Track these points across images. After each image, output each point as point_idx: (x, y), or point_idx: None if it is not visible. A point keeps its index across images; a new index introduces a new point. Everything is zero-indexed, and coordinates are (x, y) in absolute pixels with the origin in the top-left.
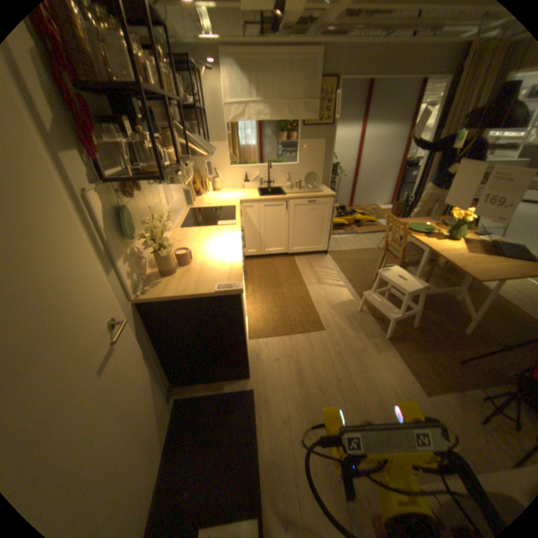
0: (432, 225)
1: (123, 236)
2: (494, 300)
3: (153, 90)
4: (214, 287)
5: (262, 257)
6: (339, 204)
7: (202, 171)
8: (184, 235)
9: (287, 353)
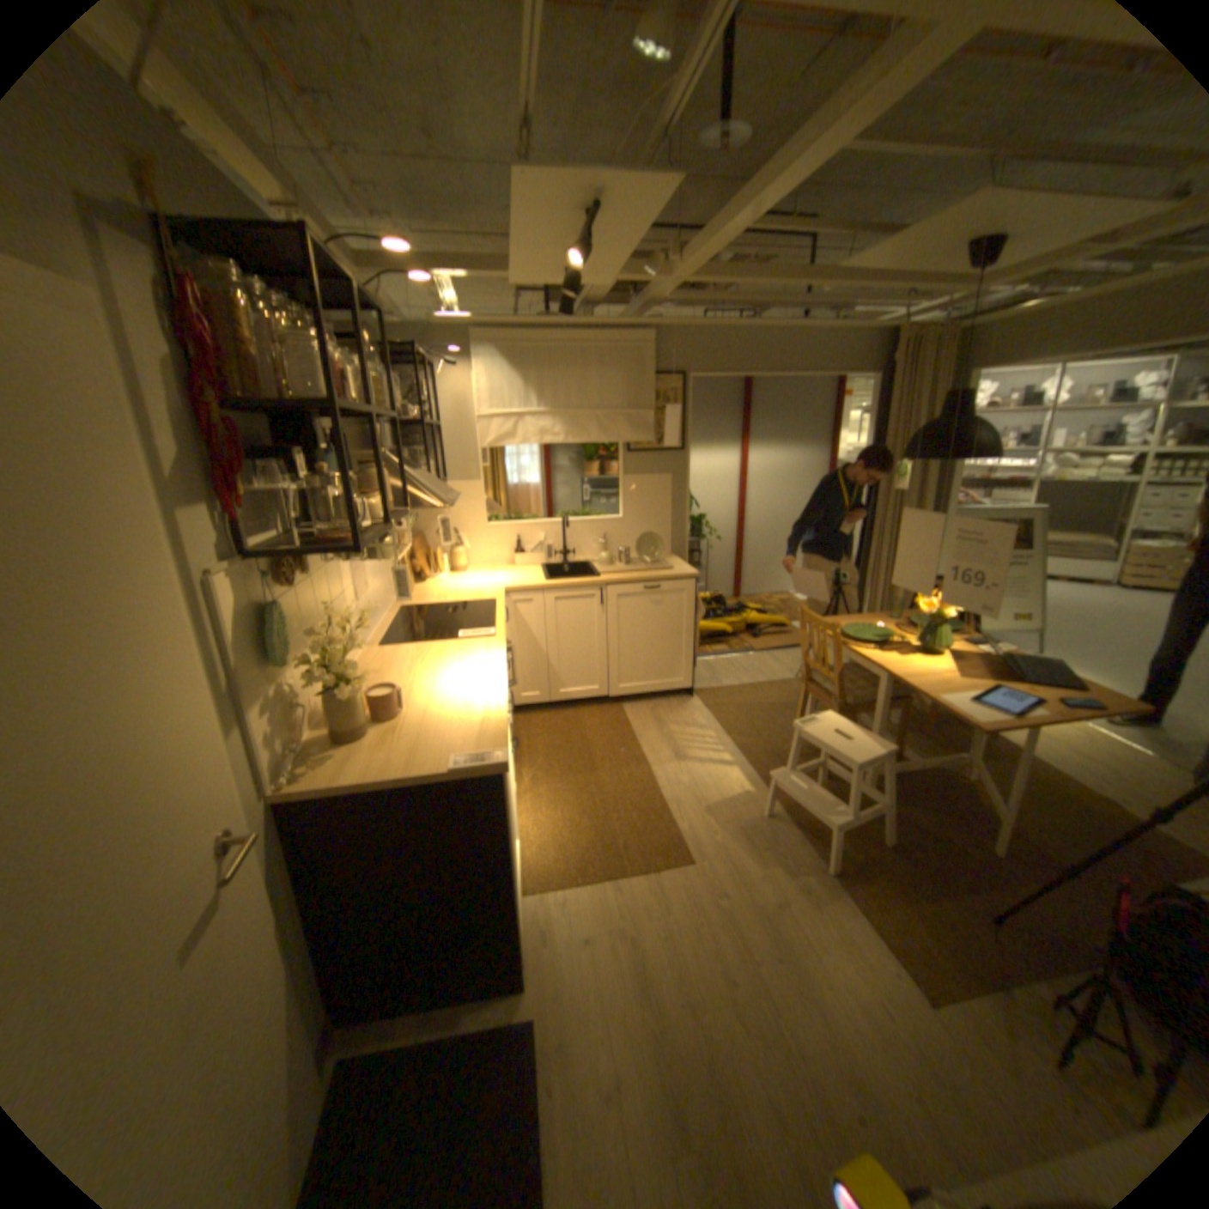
0: (887, 630)
1: (262, 661)
2: (1042, 780)
3: (352, 408)
4: (444, 763)
5: (553, 709)
6: (711, 594)
7: (429, 535)
8: (385, 661)
9: (609, 925)
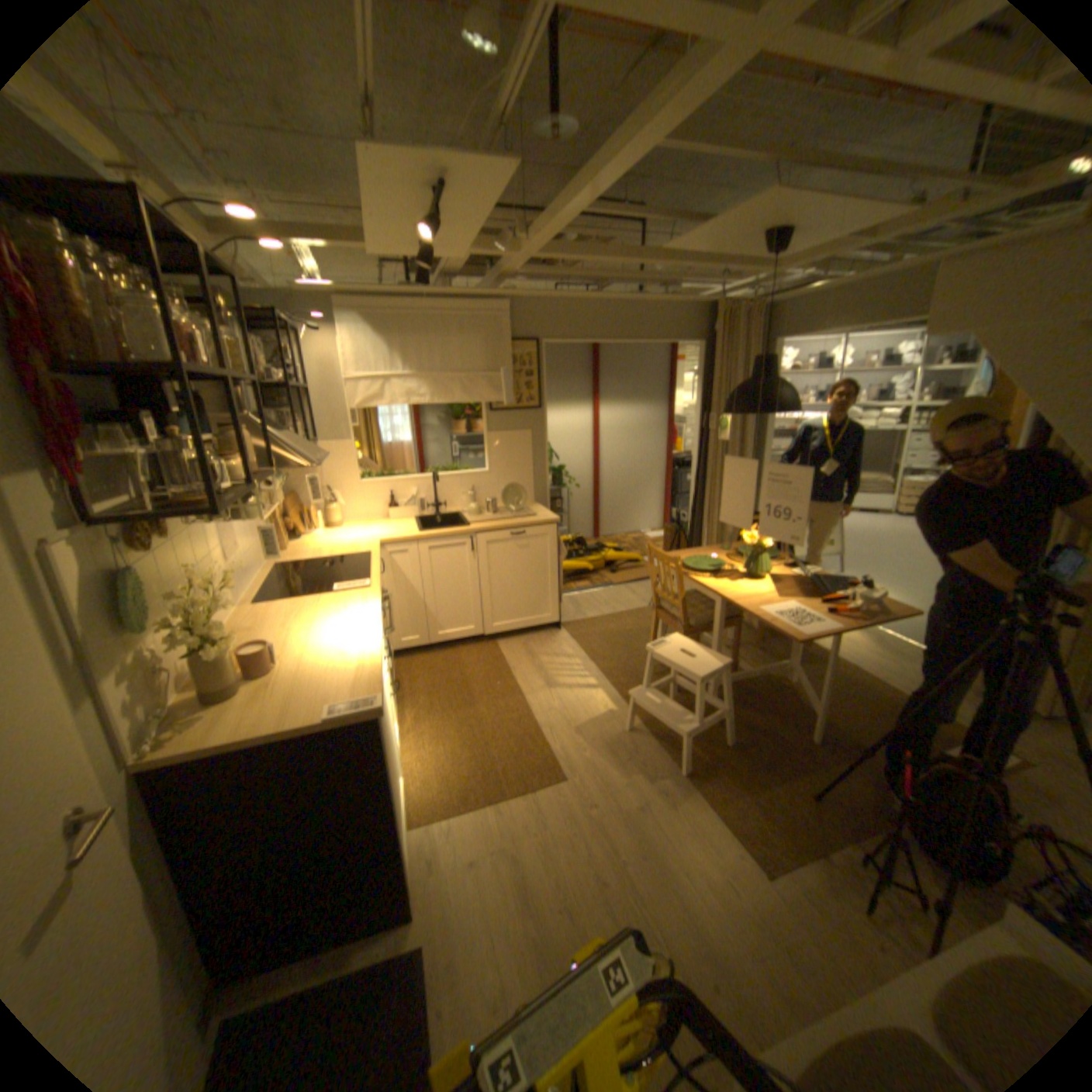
0: (721, 559)
1: (119, 628)
2: (847, 676)
3: (206, 371)
4: (321, 712)
5: (434, 649)
6: (574, 536)
7: (304, 493)
8: (261, 617)
9: (493, 845)
